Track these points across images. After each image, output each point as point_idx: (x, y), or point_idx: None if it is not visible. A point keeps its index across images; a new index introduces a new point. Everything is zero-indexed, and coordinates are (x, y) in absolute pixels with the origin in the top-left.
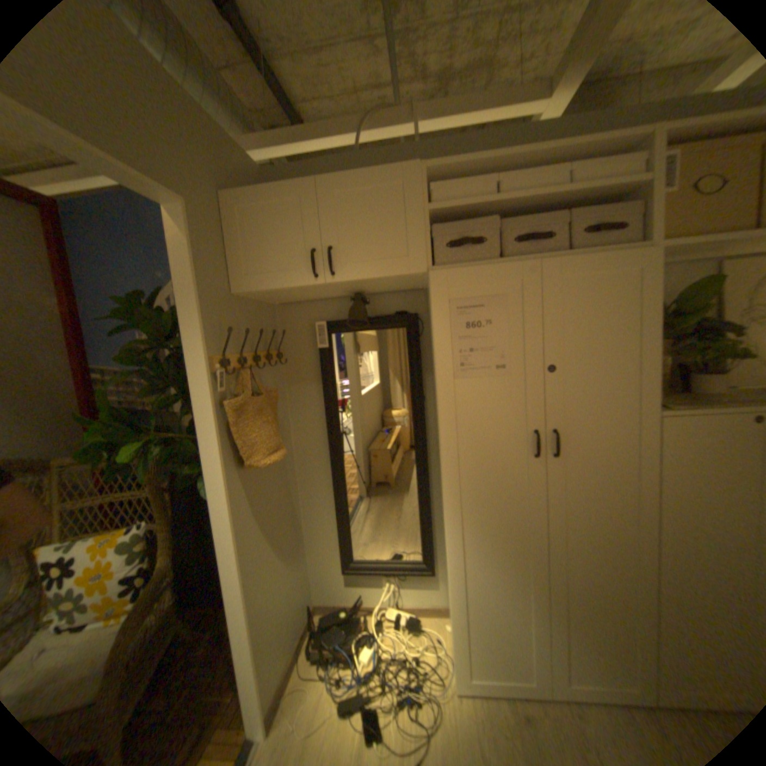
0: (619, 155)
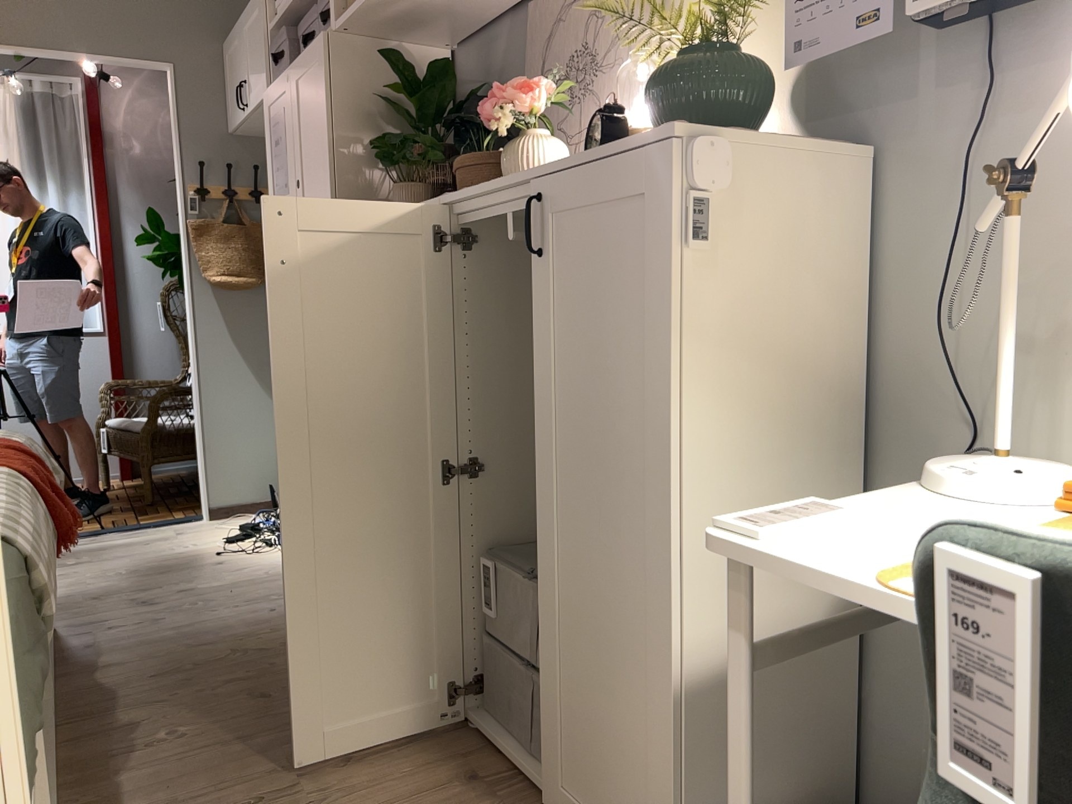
0: None
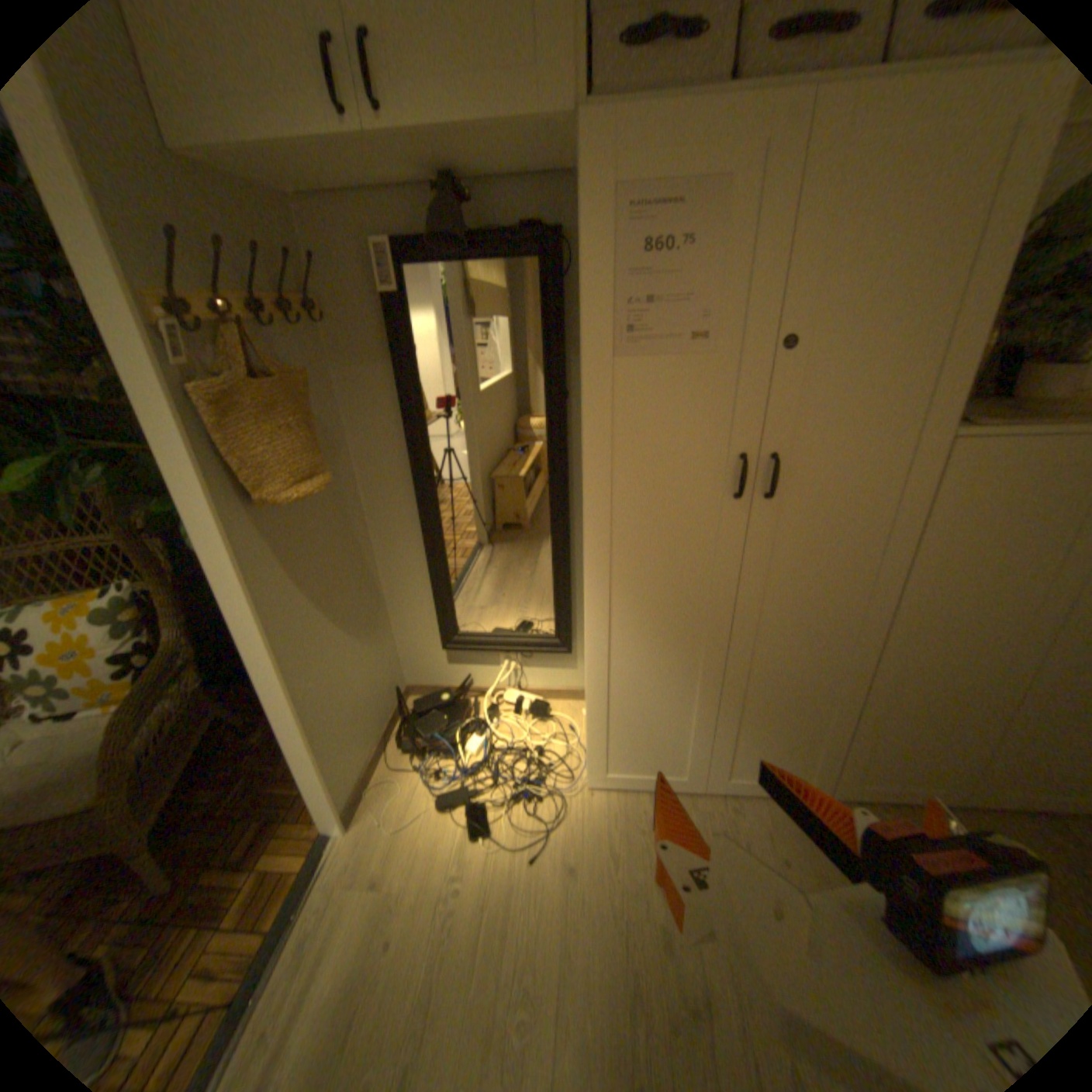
0: None
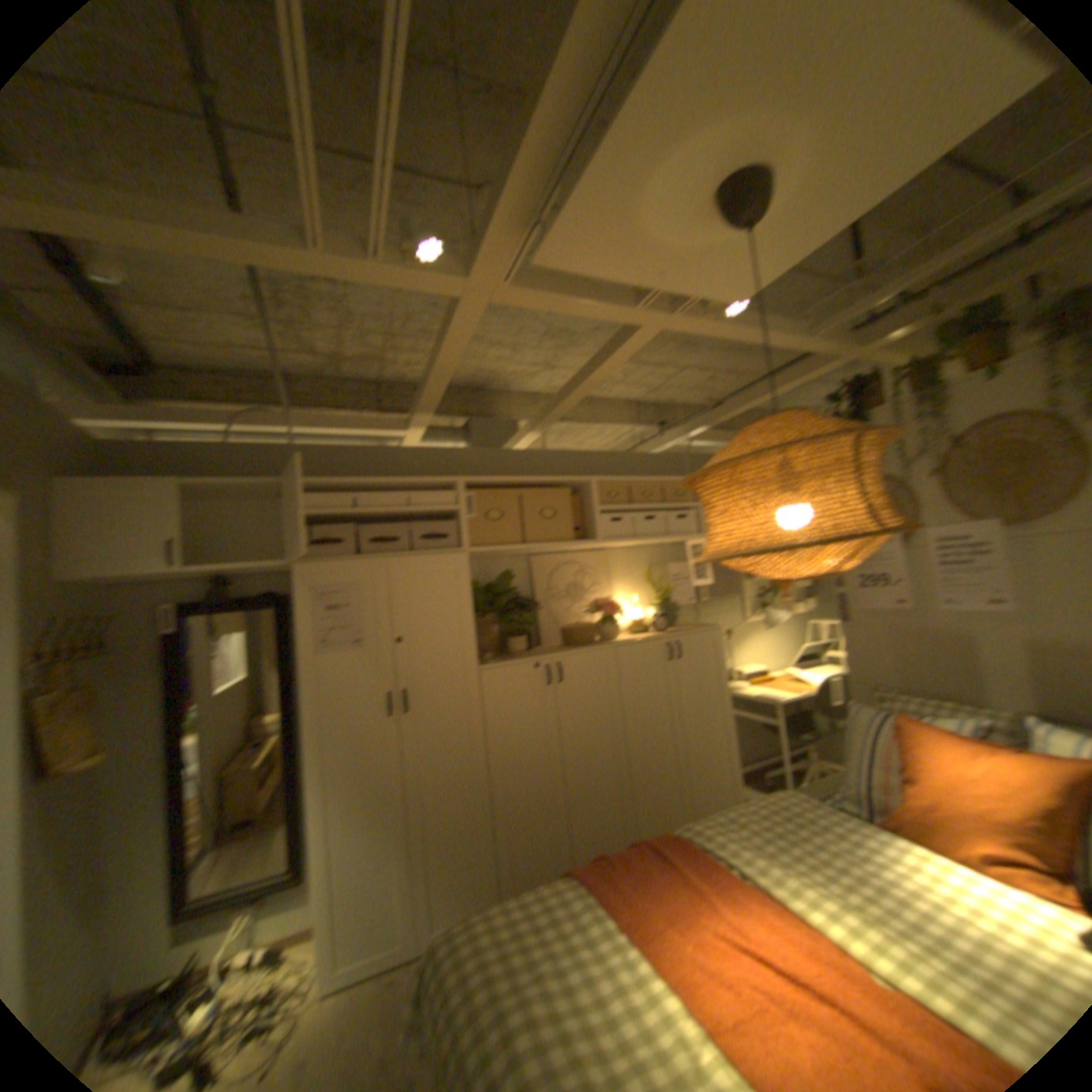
0: (446, 486)
